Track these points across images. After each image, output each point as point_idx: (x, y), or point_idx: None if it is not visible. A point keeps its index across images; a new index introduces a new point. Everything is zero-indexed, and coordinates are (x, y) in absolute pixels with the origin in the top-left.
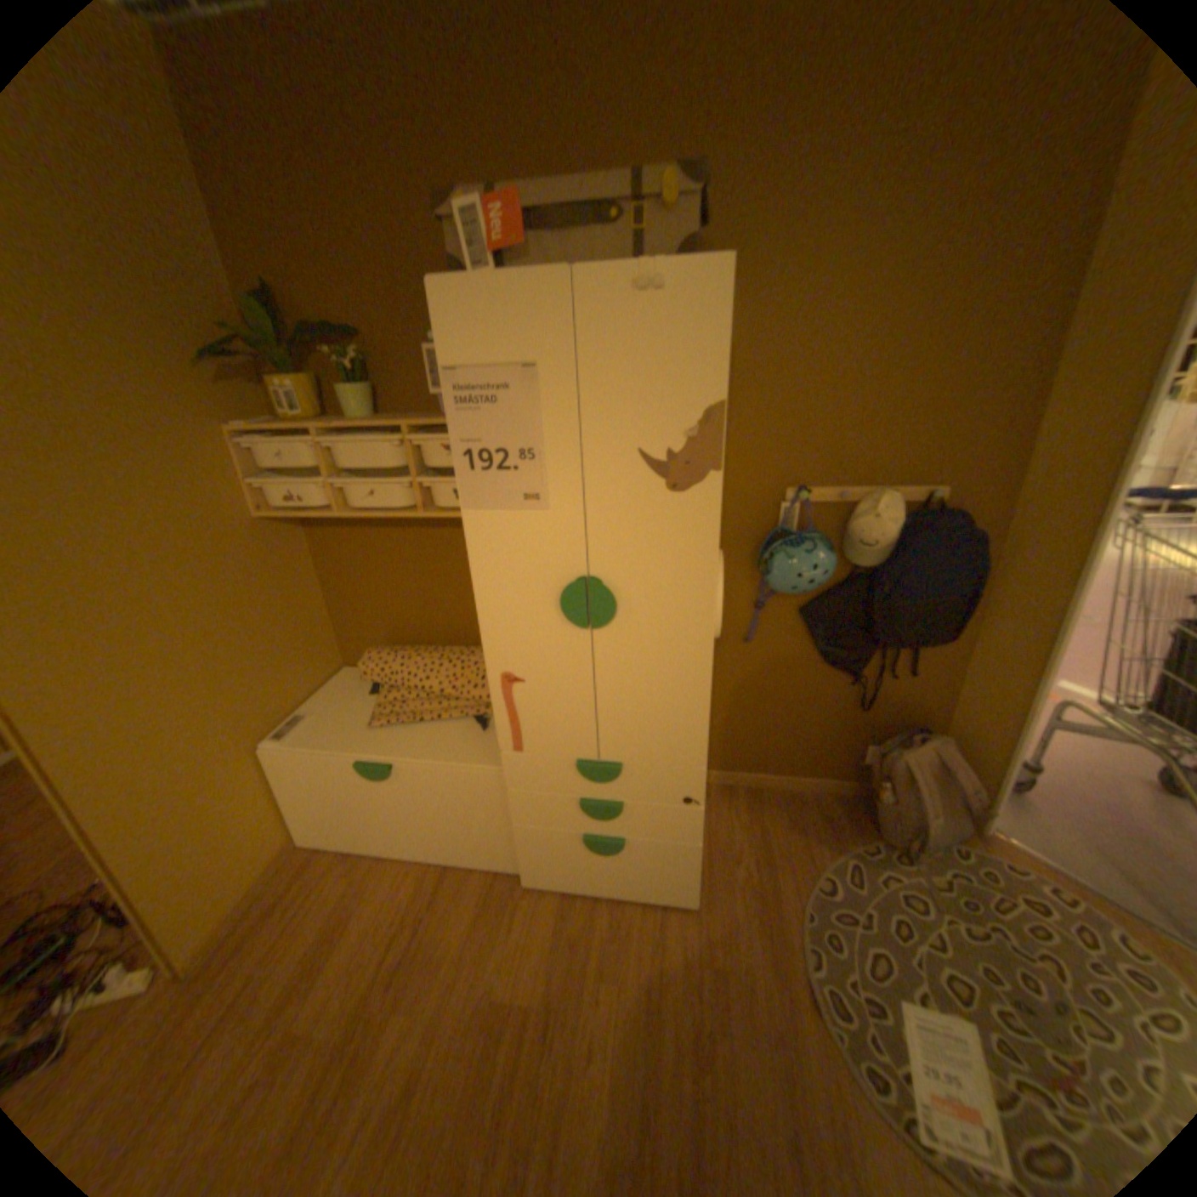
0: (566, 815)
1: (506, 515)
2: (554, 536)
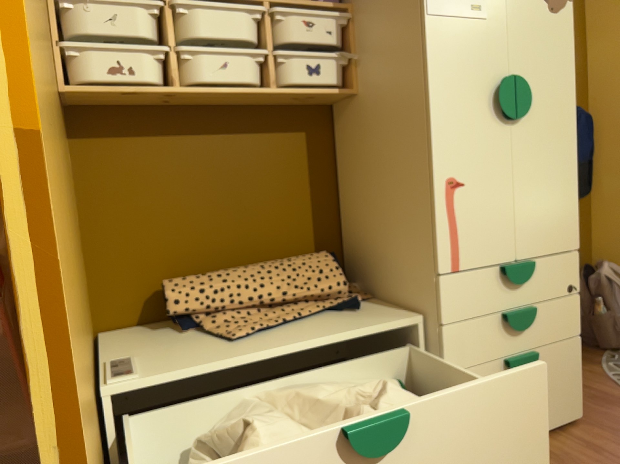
0: (492, 340)
1: (459, 21)
2: (490, 41)
